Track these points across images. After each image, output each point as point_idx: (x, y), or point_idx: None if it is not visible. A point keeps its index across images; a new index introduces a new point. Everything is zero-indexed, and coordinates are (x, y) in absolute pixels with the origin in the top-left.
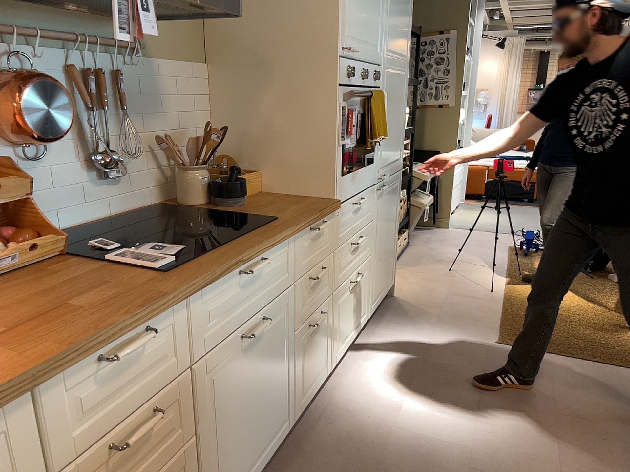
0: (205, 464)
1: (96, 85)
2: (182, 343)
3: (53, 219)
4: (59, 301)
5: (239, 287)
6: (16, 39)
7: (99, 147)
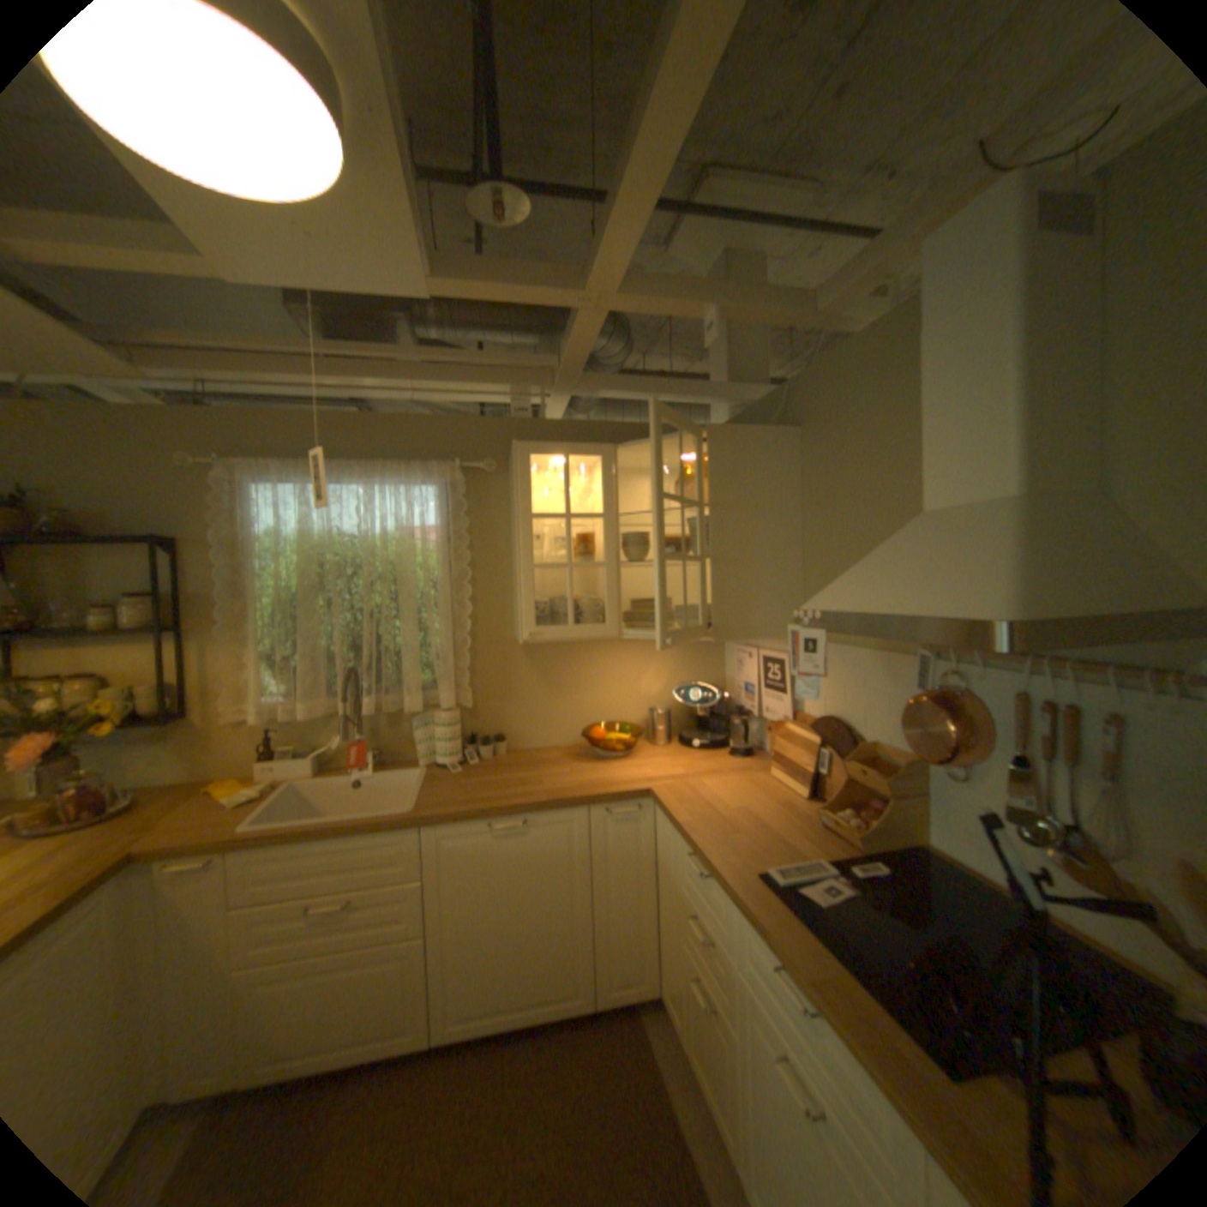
0: (746, 1102)
1: (1059, 727)
2: (733, 936)
3: (977, 860)
4: (749, 836)
5: (788, 993)
6: (972, 660)
7: (1065, 817)
